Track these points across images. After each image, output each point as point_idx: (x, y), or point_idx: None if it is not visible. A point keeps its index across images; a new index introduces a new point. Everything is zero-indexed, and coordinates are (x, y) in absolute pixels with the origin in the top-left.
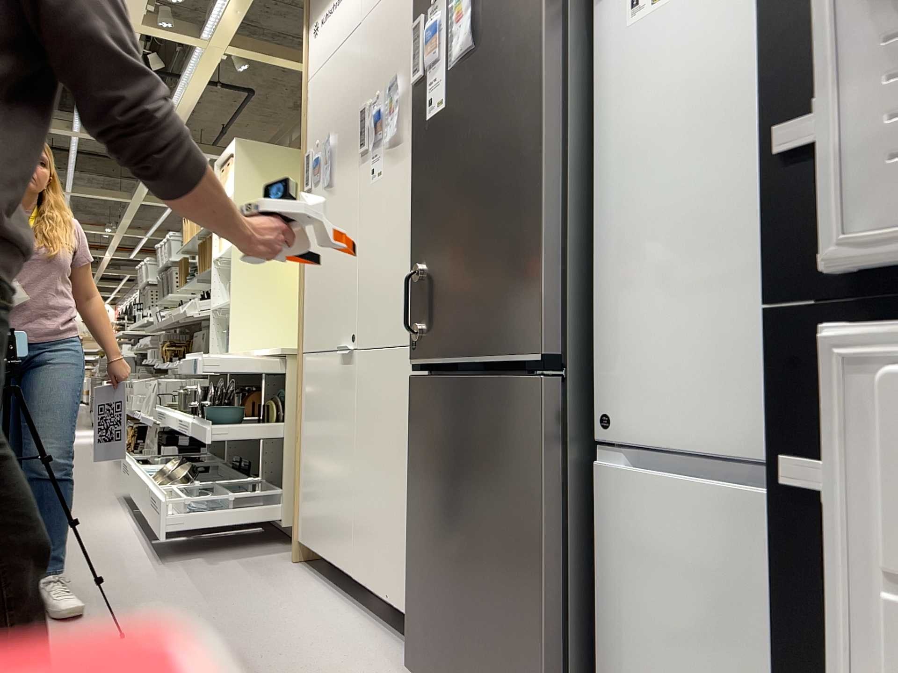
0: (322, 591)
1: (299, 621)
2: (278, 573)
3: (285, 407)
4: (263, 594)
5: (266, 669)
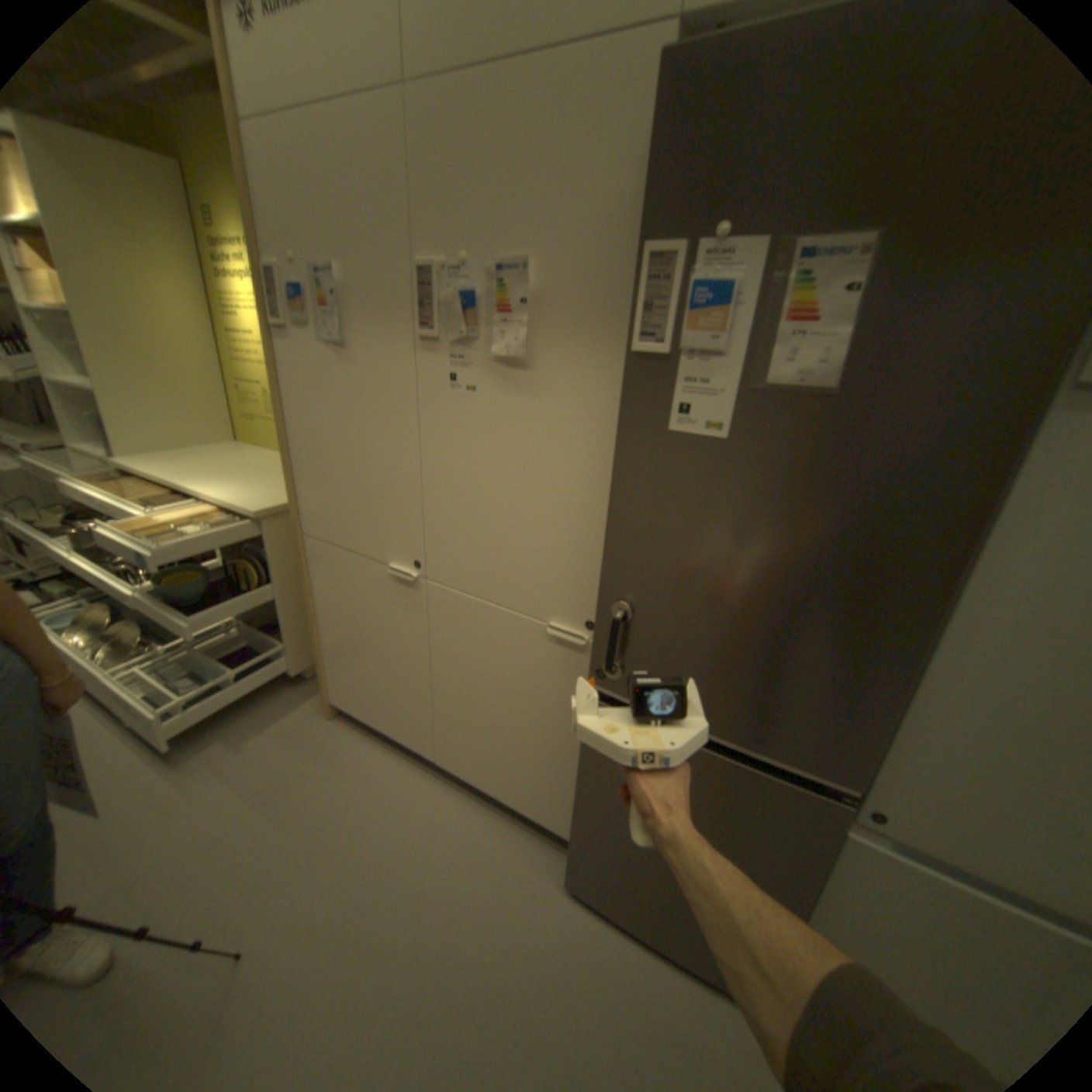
0: (391, 762)
1: (405, 825)
2: (326, 744)
3: (266, 563)
4: (337, 790)
5: (434, 930)
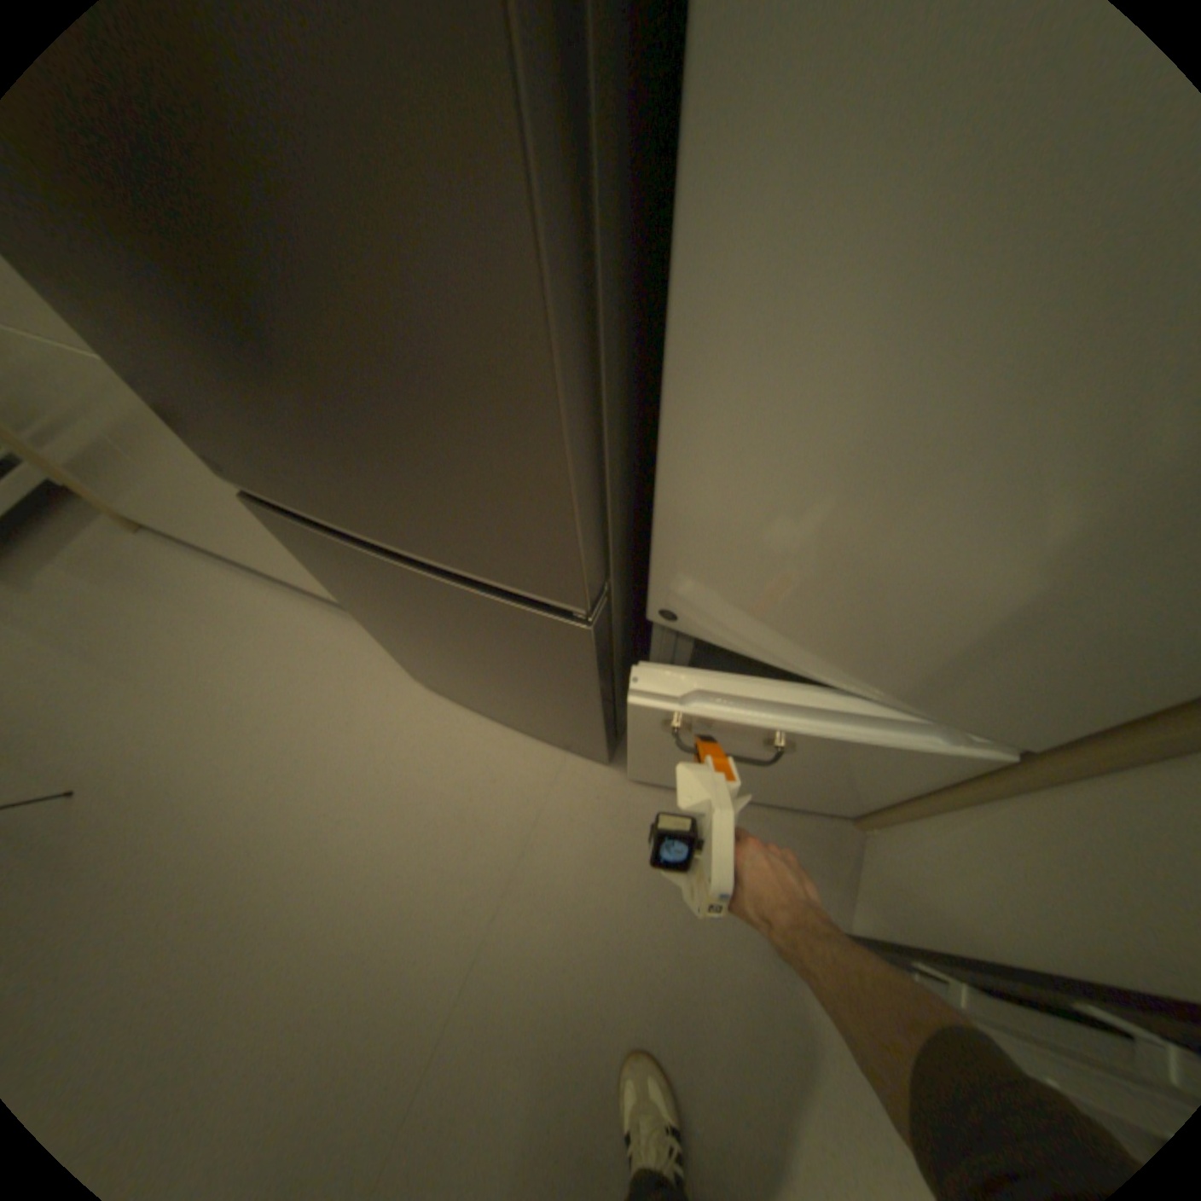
0: (218, 573)
1: (238, 642)
2: (134, 564)
3: None
4: (154, 616)
5: (275, 739)
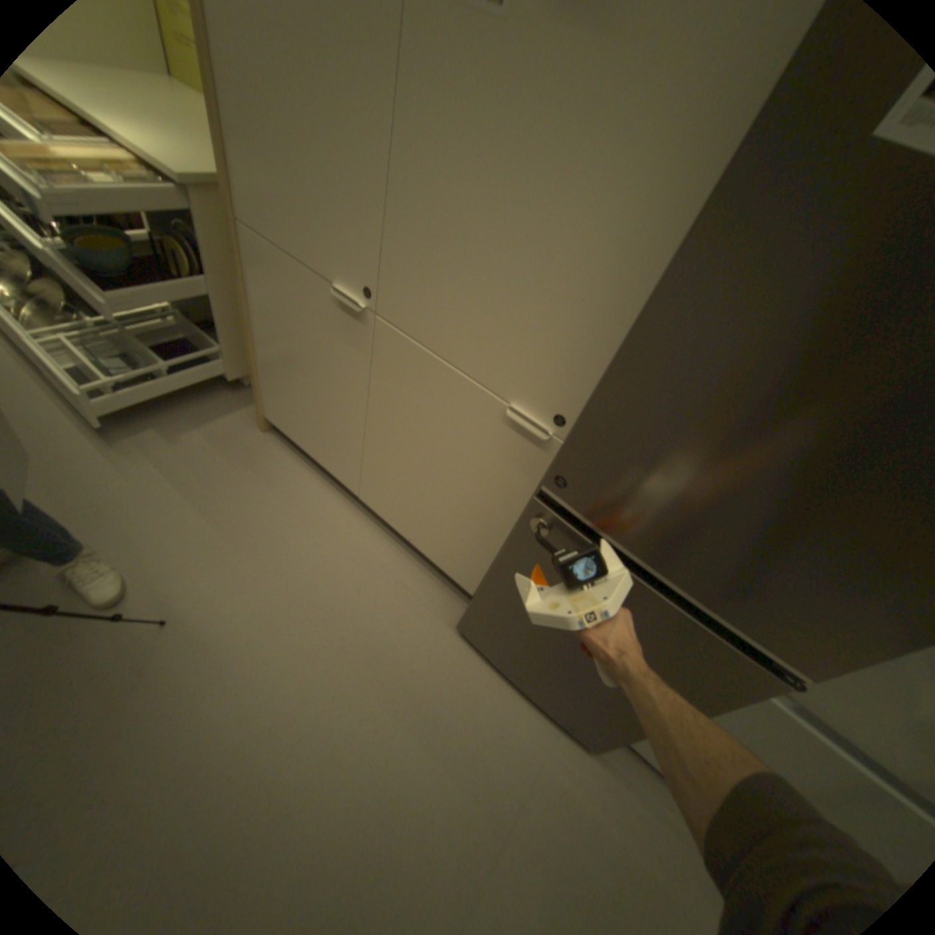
0: (319, 485)
1: (325, 544)
2: (259, 454)
3: (199, 249)
4: (266, 499)
5: (339, 637)
